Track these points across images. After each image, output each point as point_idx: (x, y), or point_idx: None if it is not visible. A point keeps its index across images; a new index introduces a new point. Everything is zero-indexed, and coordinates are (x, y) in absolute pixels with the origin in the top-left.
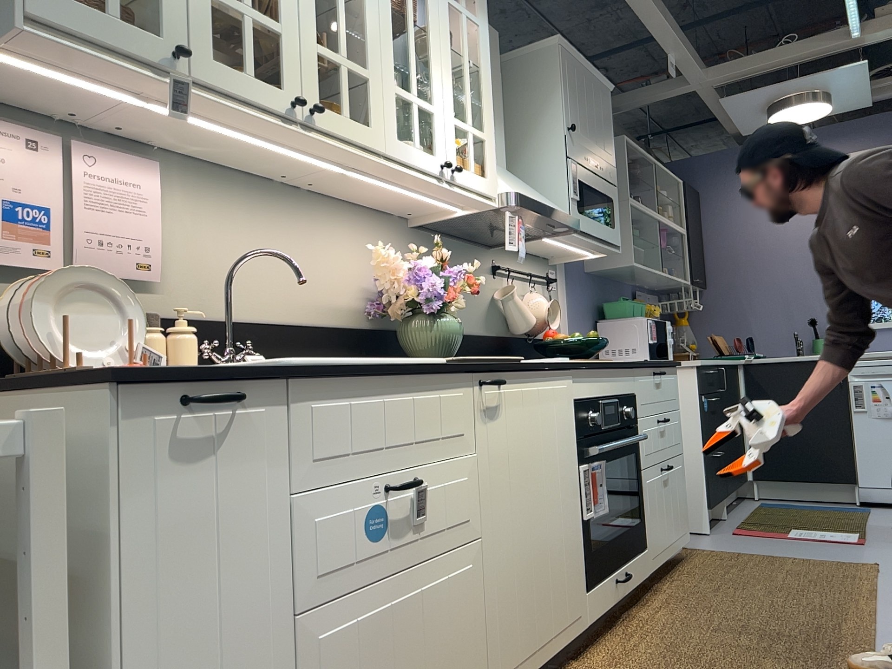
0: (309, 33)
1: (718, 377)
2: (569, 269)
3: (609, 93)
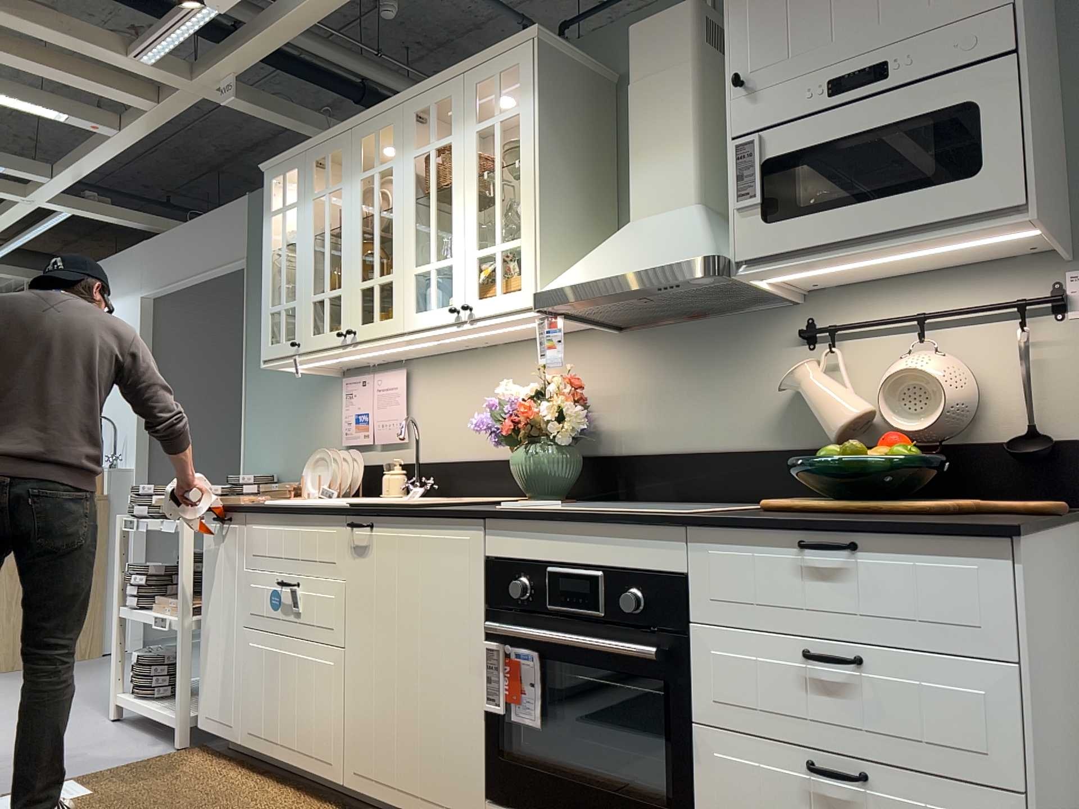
0: (355, 279)
1: None
2: None
3: None
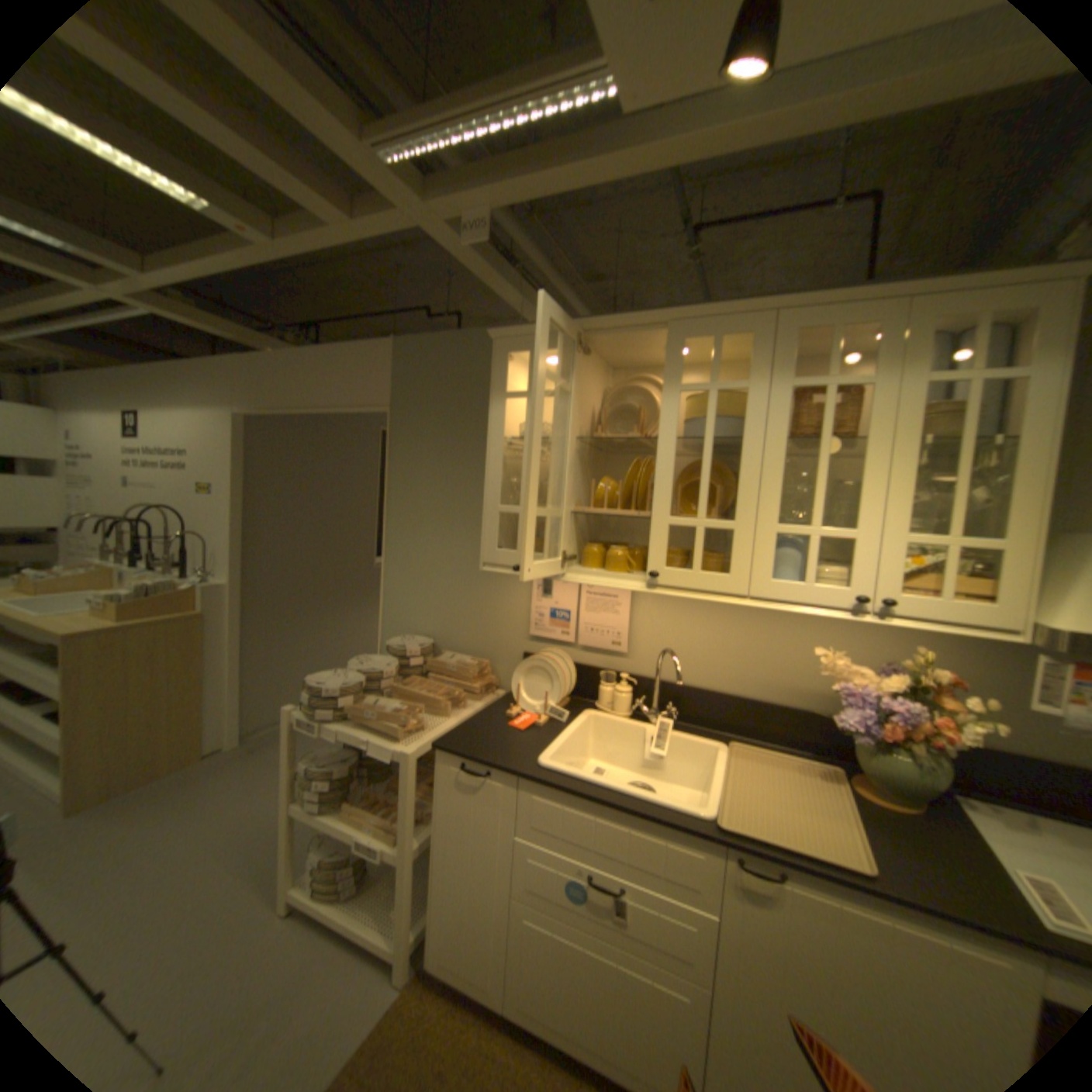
0: (661, 512)
1: None
2: None
3: None
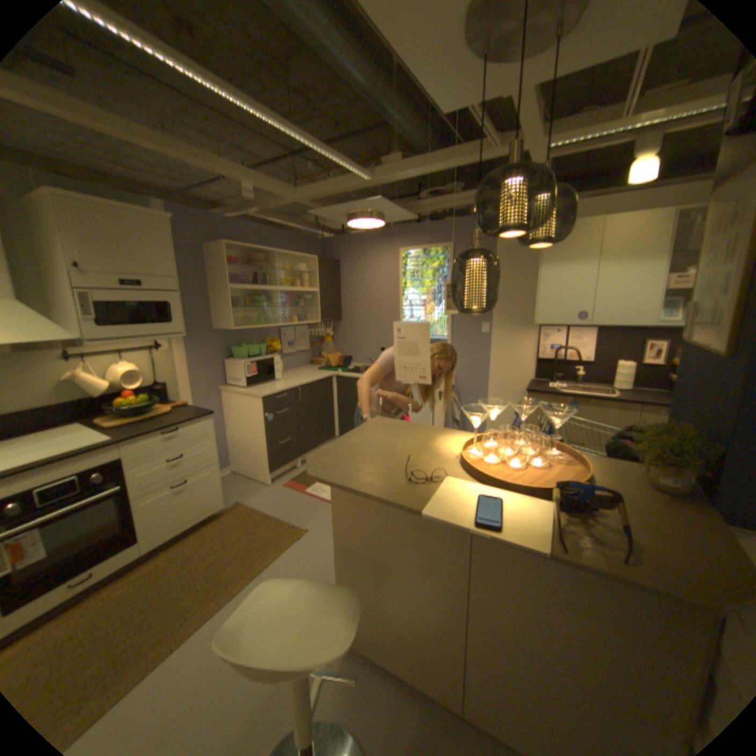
0: None
1: (294, 394)
2: (187, 332)
3: (162, 220)
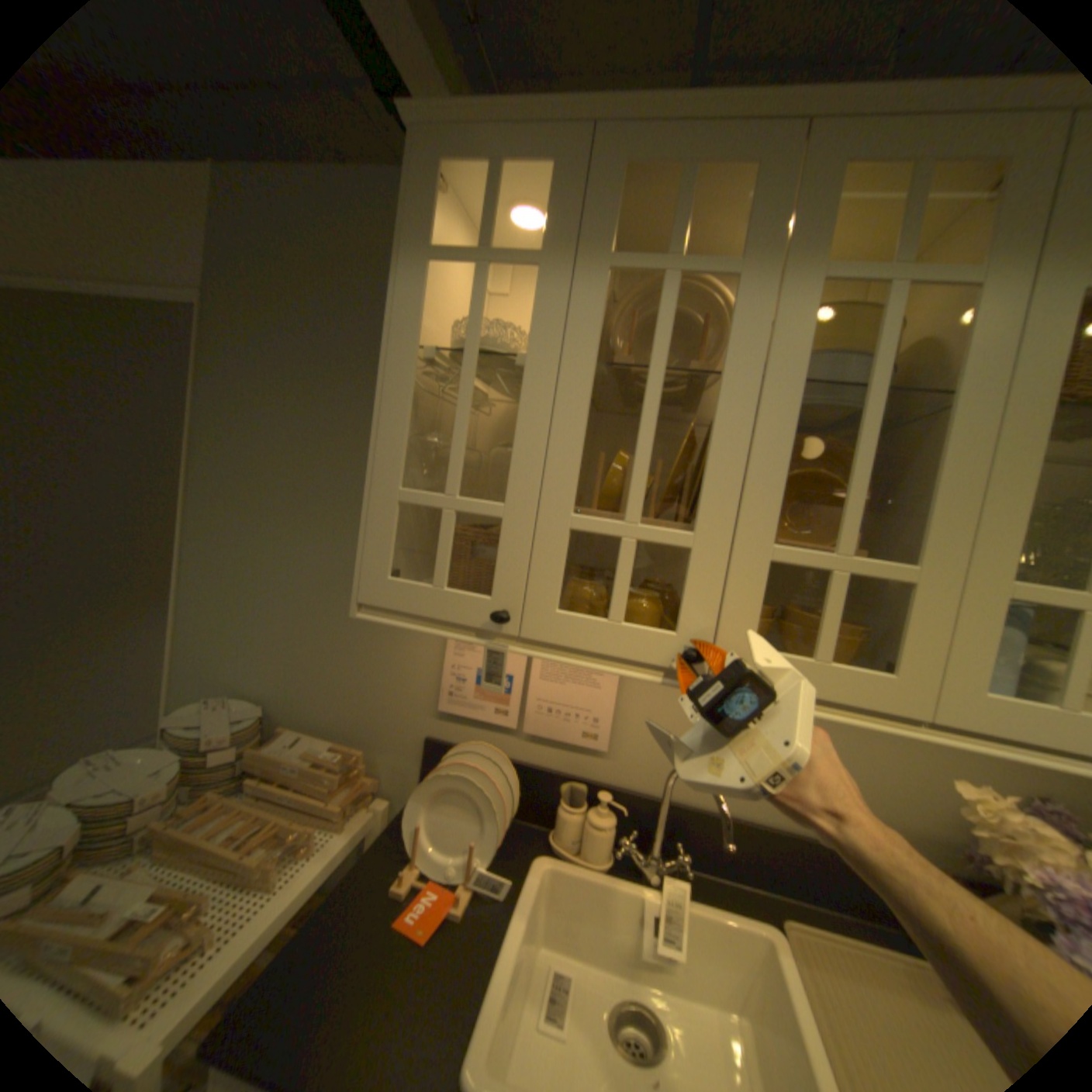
0: (758, 530)
1: None
2: None
3: None
